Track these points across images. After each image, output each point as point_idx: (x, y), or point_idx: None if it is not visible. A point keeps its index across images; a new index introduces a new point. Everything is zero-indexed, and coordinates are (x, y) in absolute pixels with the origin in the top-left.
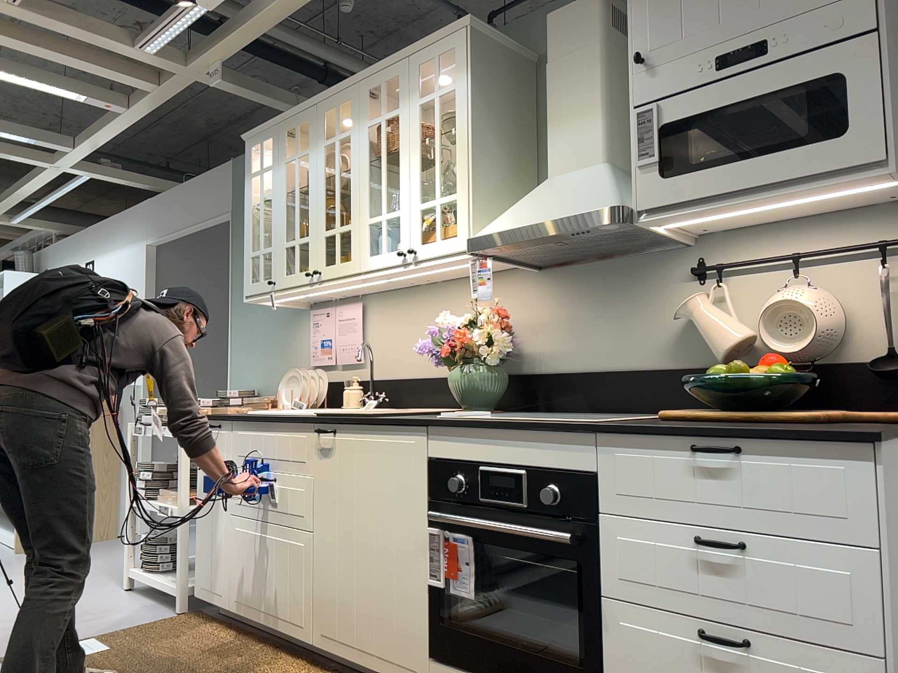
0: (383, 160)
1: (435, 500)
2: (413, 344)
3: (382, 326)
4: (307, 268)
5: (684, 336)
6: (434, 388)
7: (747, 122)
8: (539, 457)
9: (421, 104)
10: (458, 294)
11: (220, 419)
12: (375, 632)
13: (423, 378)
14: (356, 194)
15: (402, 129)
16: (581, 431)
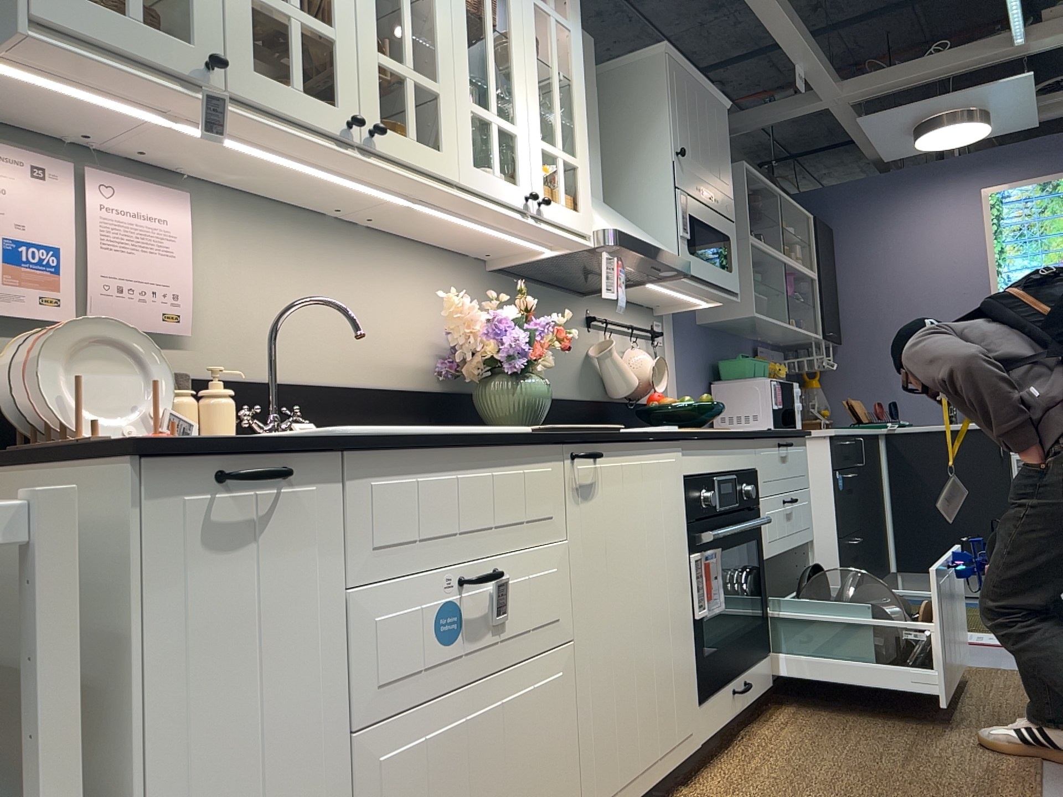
0: (491, 30)
1: (692, 522)
2: (316, 322)
3: (238, 267)
4: (333, 101)
5: (586, 373)
6: (366, 405)
7: (706, 240)
8: (739, 461)
9: (537, 4)
10: (395, 261)
11: (301, 449)
12: (658, 725)
13: (342, 387)
14: (448, 41)
15: (516, 11)
16: (757, 436)
